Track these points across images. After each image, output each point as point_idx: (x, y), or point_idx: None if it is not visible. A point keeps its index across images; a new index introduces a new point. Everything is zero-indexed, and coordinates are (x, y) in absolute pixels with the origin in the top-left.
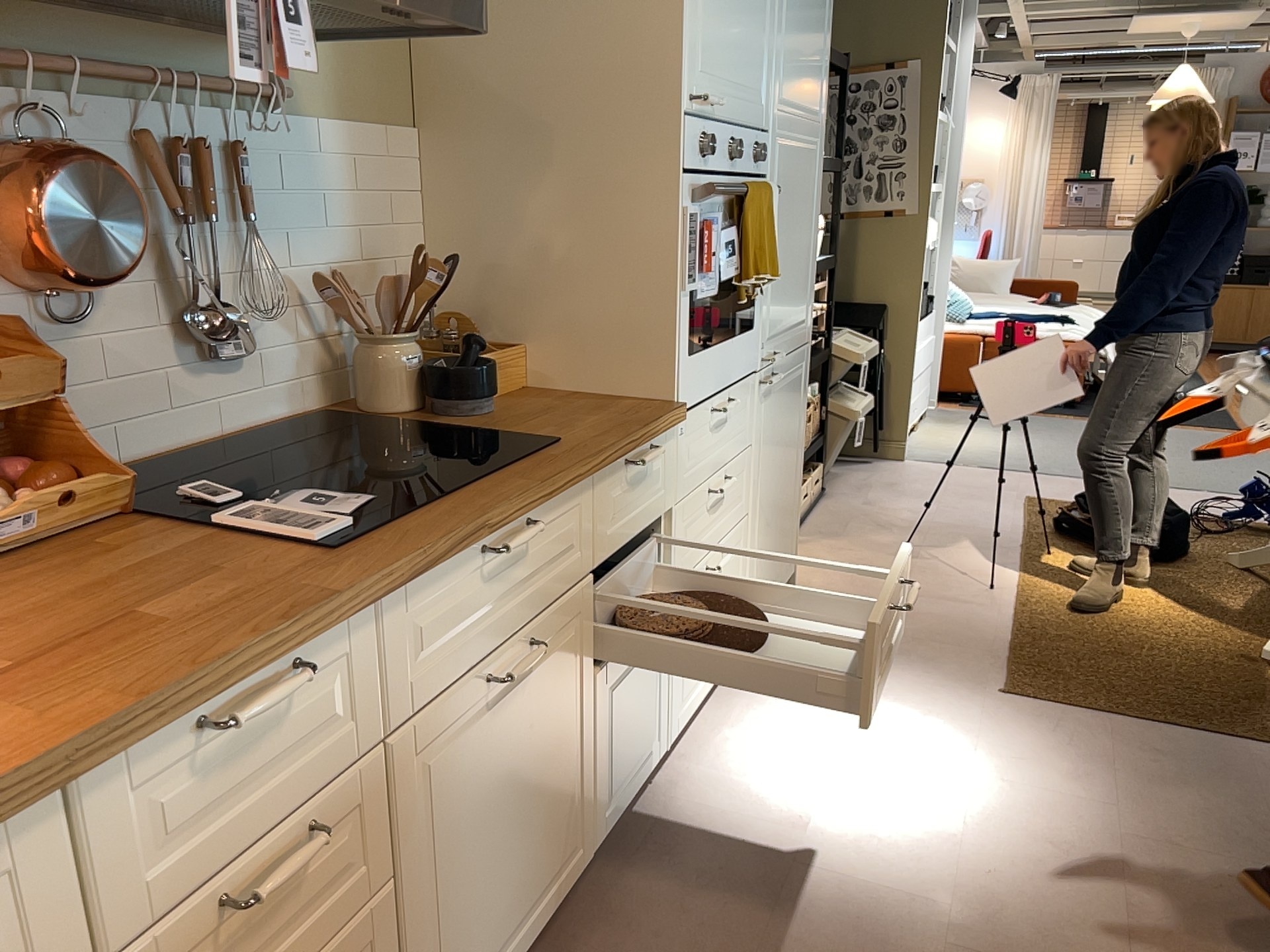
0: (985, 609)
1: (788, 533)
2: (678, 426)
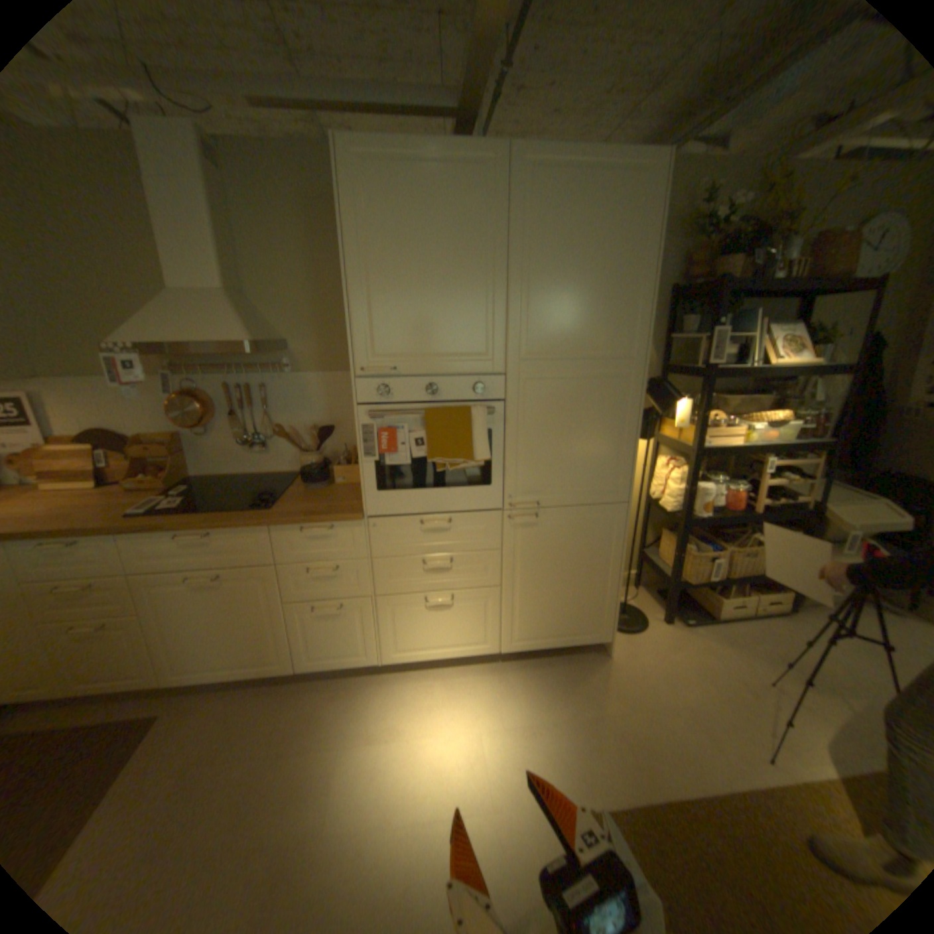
0: (726, 770)
1: (589, 616)
2: (369, 523)
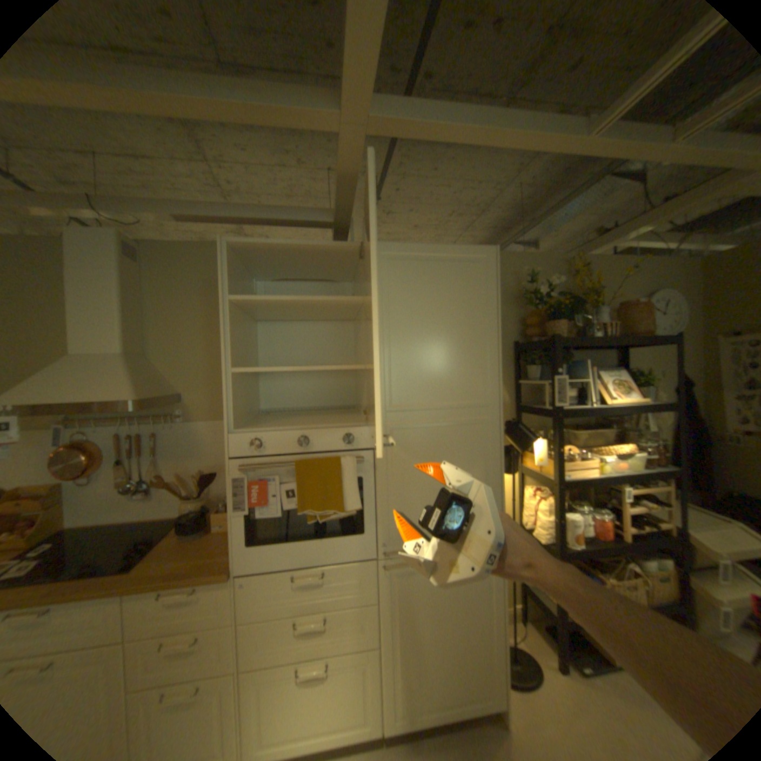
0: None
1: (478, 678)
2: (235, 584)
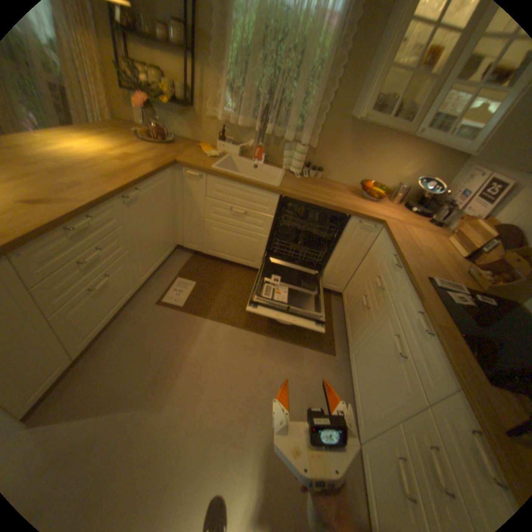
0: None
1: None
2: None
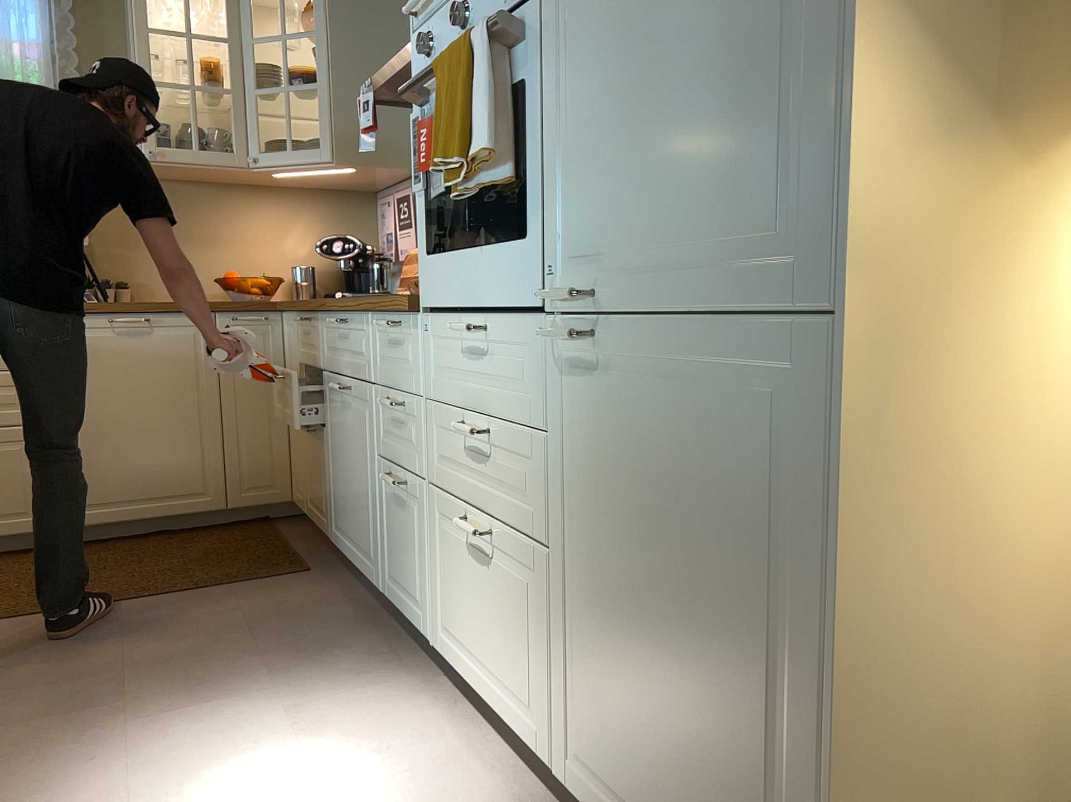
0: None
1: None
2: (425, 322)
